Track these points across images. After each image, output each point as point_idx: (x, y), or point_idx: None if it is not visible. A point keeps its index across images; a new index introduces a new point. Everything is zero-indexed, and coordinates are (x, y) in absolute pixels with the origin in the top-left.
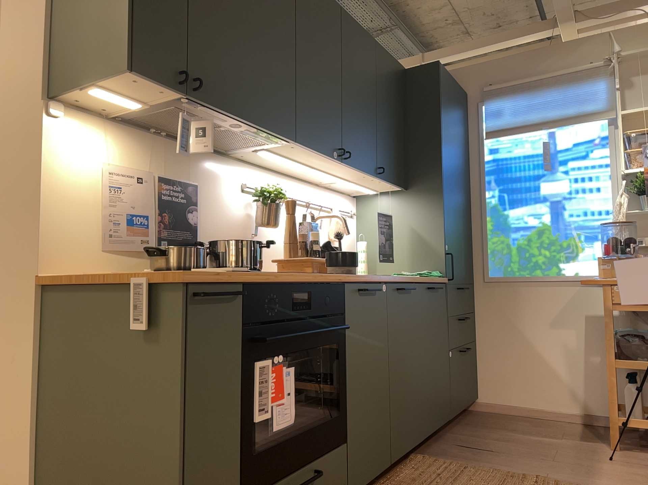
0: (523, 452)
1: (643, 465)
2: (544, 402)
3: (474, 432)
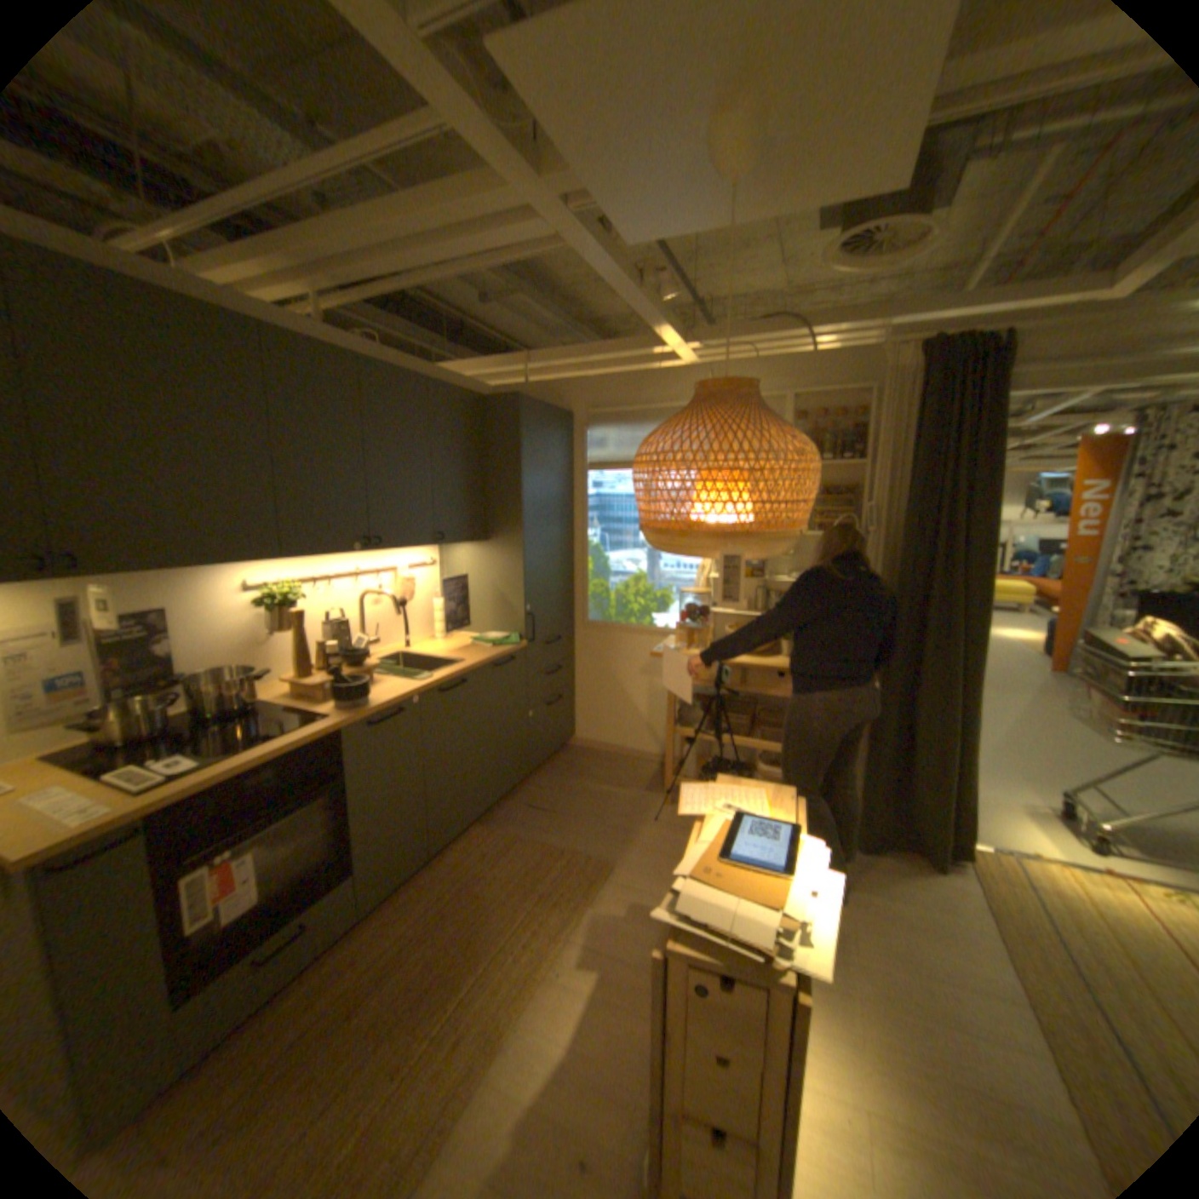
0: (581, 814)
1: (678, 828)
2: (629, 743)
3: (551, 784)
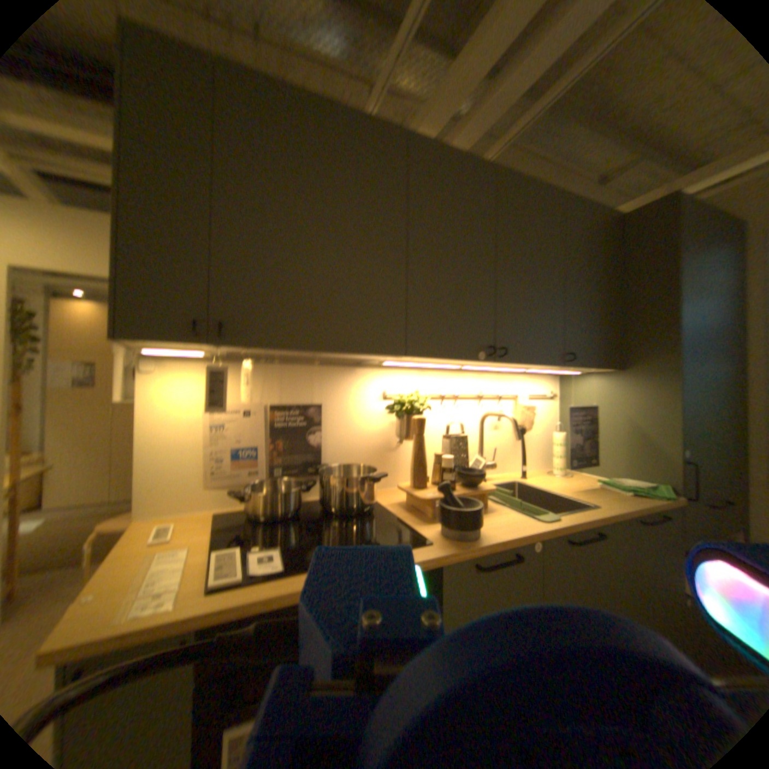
0: None
1: None
2: None
3: None
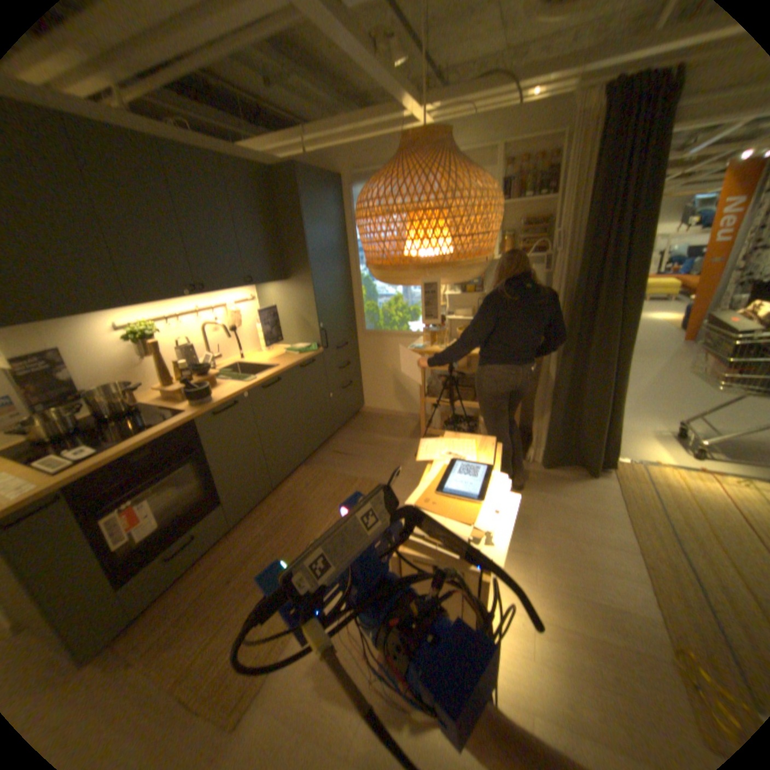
0: (368, 454)
1: None
2: (399, 407)
3: (350, 436)
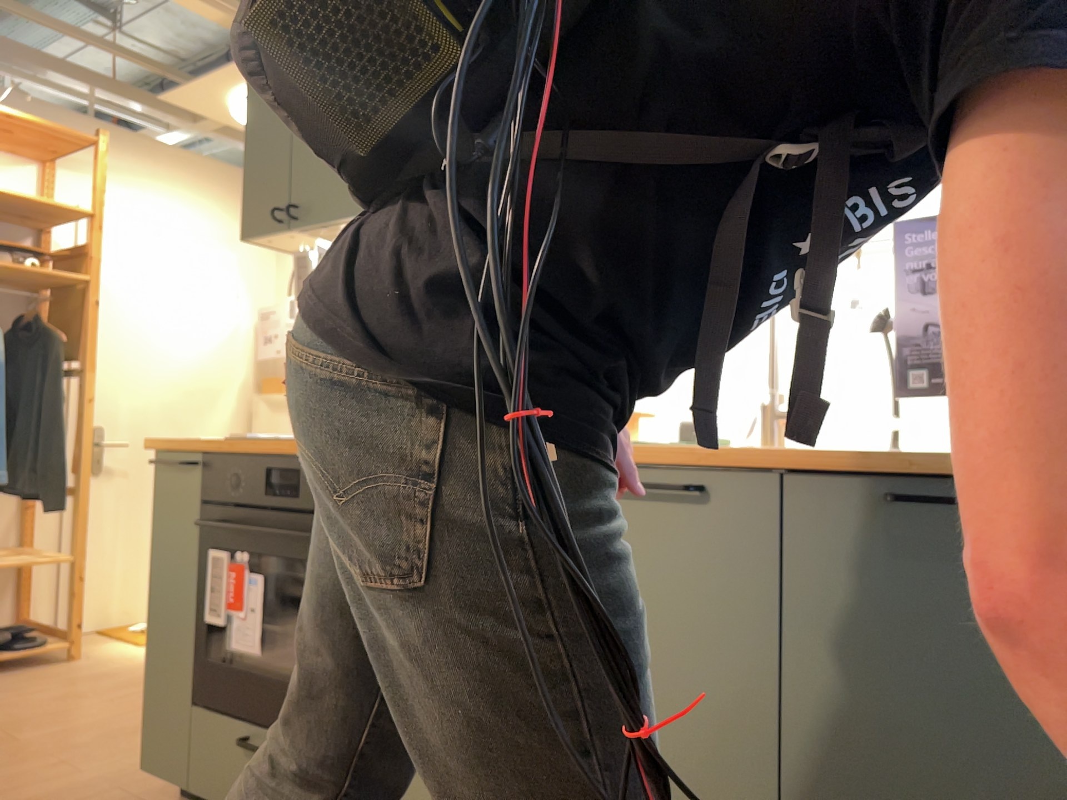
0: None
1: None
2: None
3: None
